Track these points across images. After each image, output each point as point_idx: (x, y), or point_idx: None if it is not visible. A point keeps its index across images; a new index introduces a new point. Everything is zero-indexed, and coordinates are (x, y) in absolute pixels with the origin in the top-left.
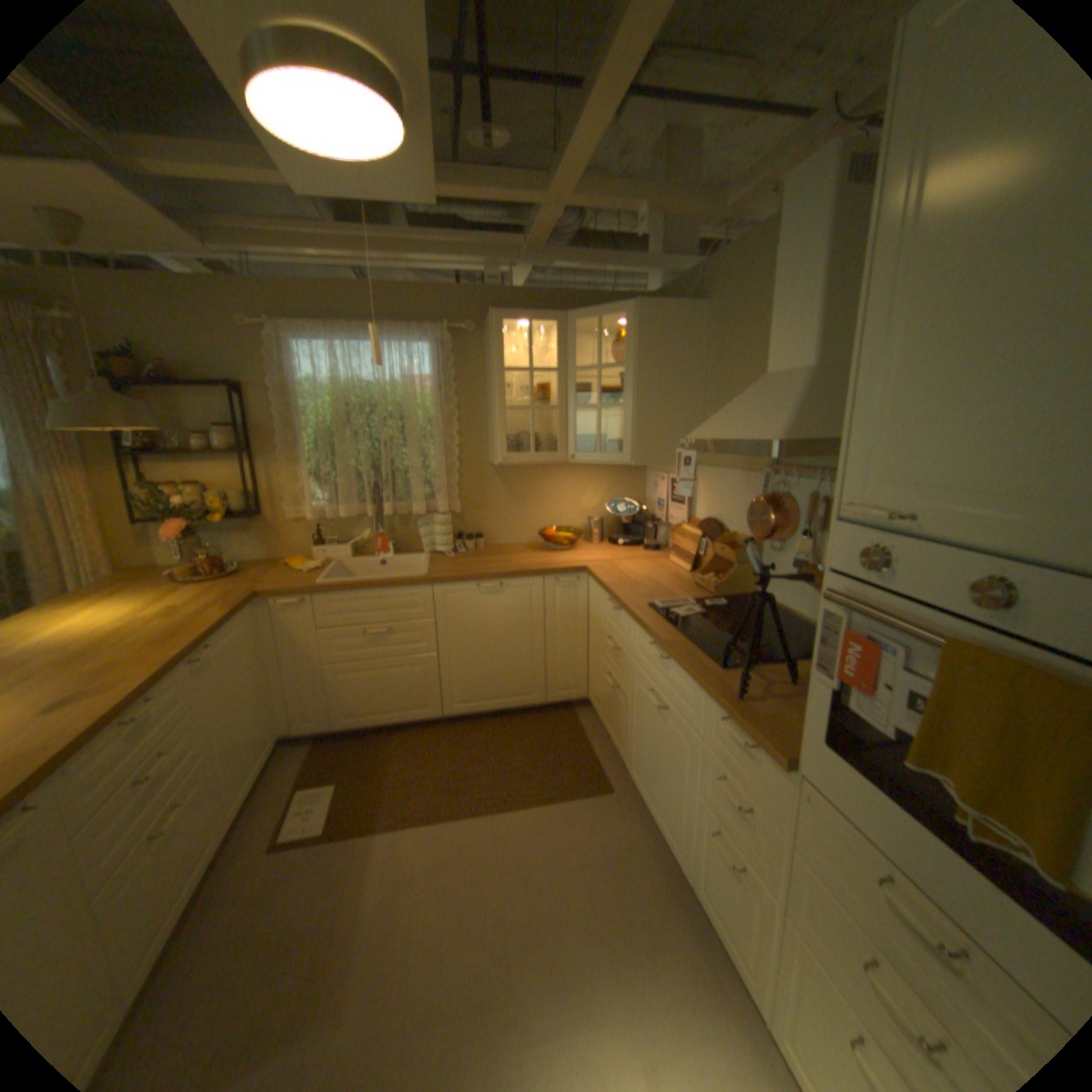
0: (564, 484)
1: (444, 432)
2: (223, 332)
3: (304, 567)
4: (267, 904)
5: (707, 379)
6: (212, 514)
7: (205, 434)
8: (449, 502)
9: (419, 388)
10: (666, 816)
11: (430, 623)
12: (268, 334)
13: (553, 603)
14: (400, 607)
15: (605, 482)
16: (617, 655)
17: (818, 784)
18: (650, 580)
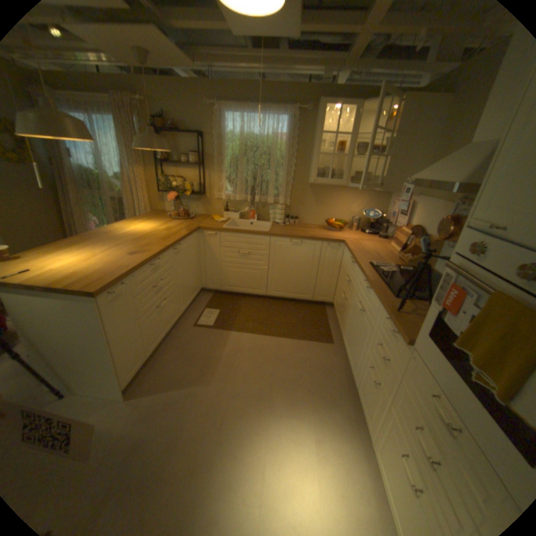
0: (344, 197)
1: (288, 164)
2: (198, 107)
3: (219, 220)
4: (191, 342)
5: (440, 144)
6: (187, 191)
7: (187, 155)
8: (285, 199)
9: (279, 140)
10: (354, 358)
11: (267, 253)
12: (216, 108)
13: (325, 255)
14: (255, 244)
15: (367, 199)
16: (349, 285)
17: (421, 353)
18: (376, 252)
